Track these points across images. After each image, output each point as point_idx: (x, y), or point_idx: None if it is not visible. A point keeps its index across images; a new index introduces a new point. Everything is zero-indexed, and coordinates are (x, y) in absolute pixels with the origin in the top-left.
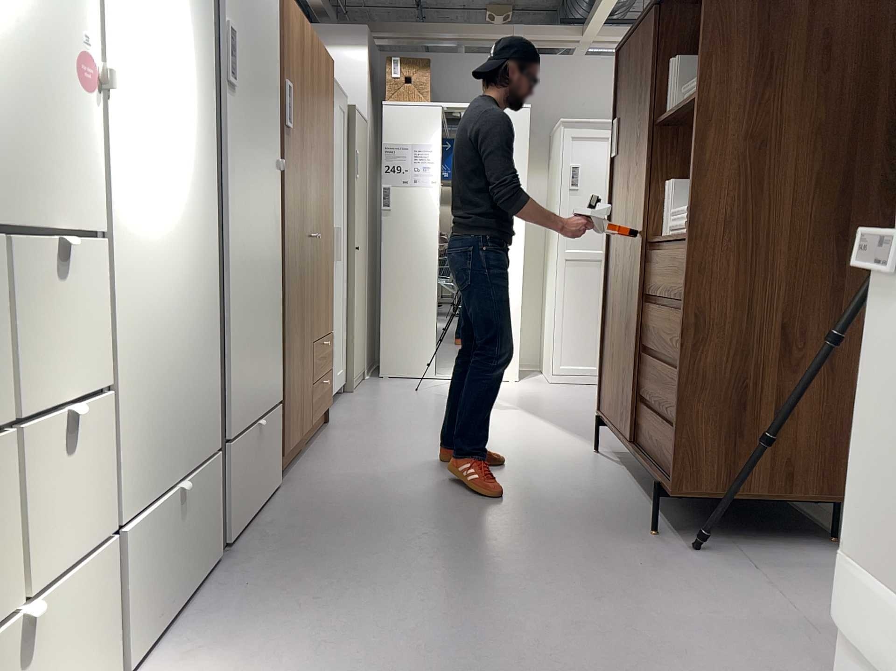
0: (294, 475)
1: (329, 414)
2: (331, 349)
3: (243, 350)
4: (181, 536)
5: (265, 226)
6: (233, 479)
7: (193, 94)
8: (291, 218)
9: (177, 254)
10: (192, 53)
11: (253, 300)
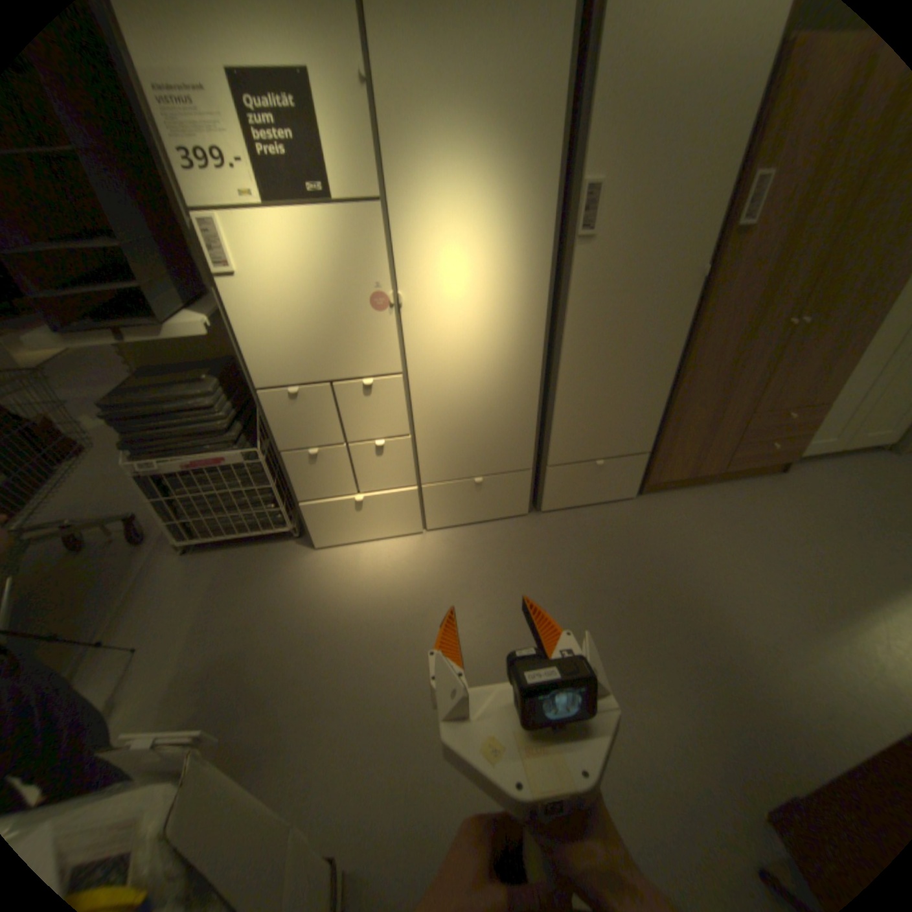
0: (662, 497)
1: (792, 467)
2: (819, 420)
3: (579, 420)
4: (480, 497)
5: (650, 333)
6: (553, 484)
7: (516, 268)
8: (728, 314)
9: (484, 373)
10: (517, 237)
11: (608, 389)
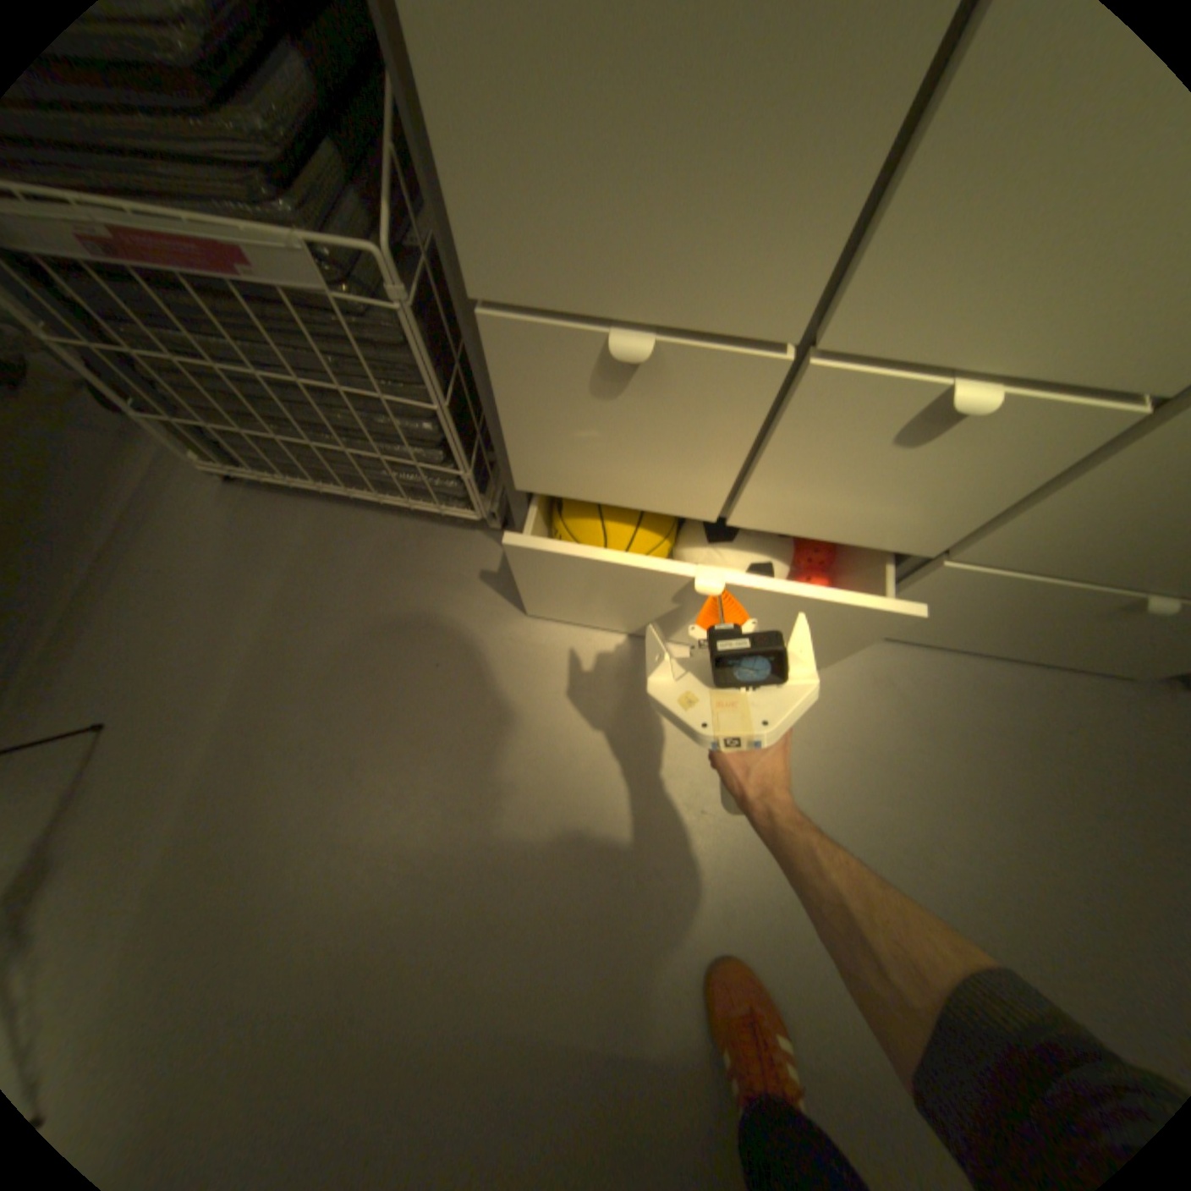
0: None
1: None
2: None
3: None
4: (1088, 630)
5: None
6: None
7: None
8: None
9: None
10: None
11: None
